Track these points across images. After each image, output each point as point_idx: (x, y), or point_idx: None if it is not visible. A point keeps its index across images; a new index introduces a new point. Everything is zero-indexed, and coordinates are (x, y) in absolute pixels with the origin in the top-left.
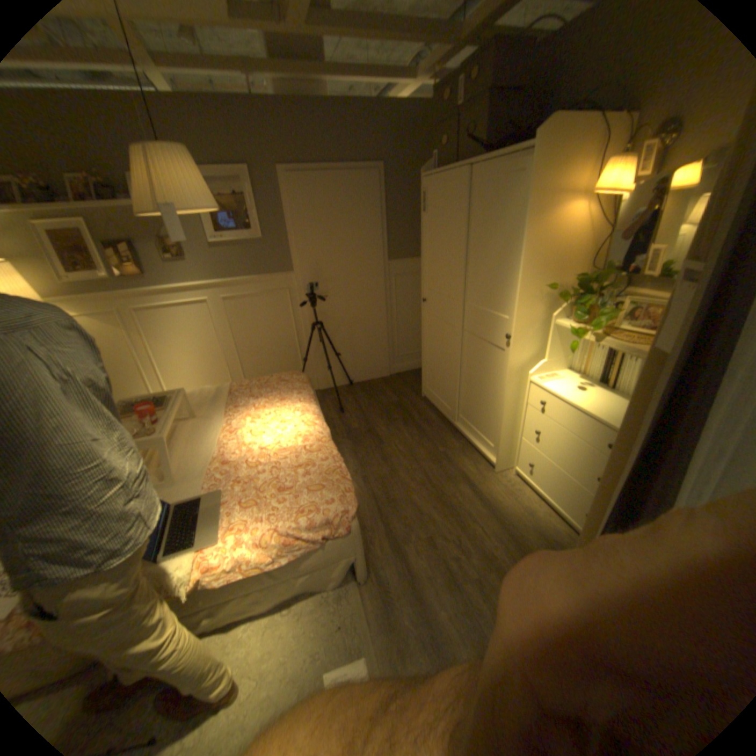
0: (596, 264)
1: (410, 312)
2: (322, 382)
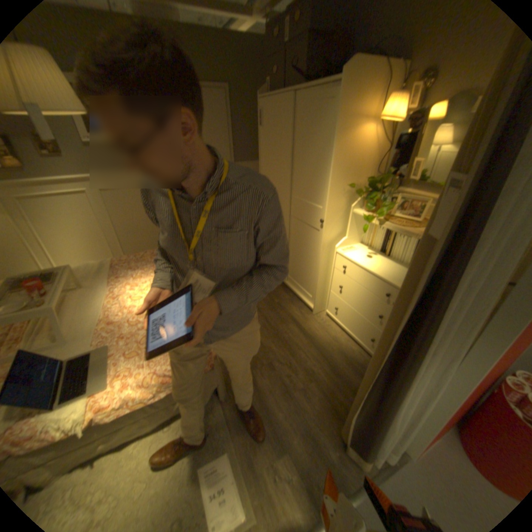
0: (378, 170)
1: None
2: None
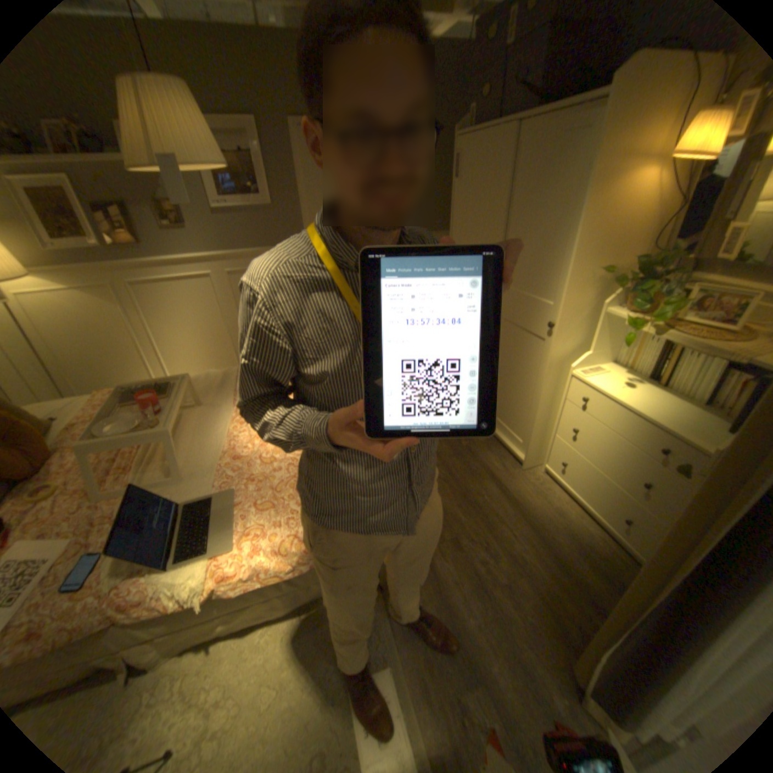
0: (654, 245)
1: None
2: None
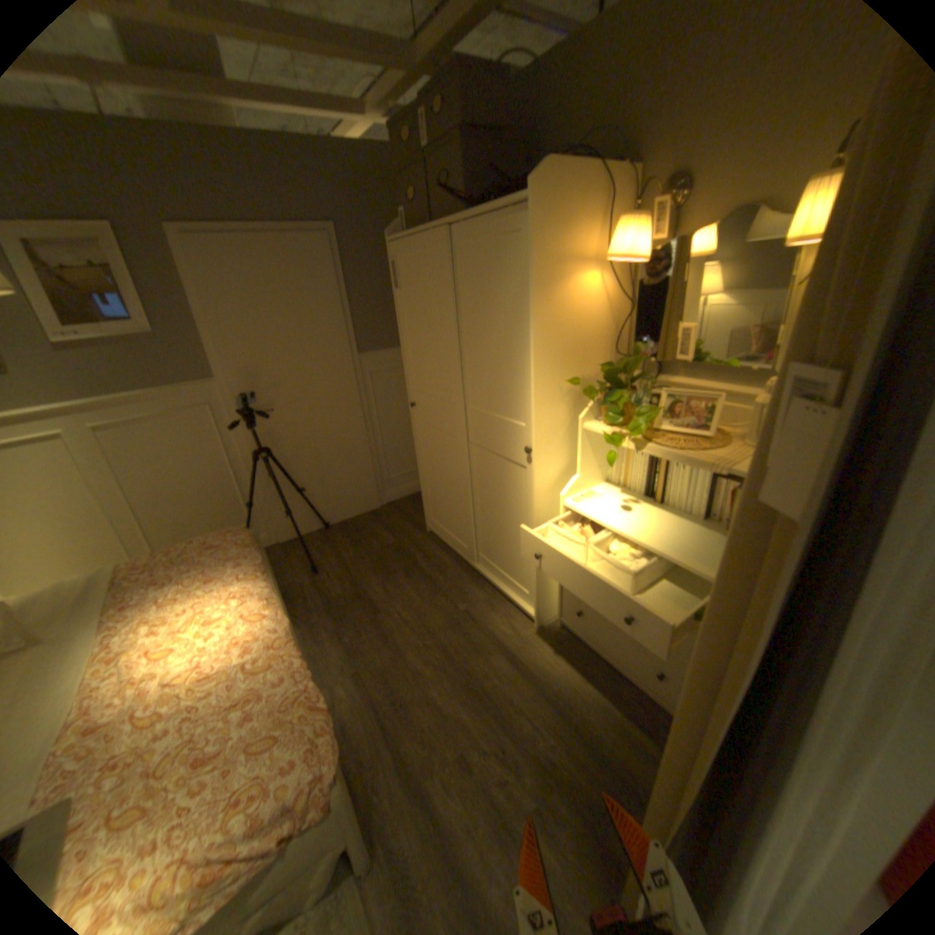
0: (617, 350)
1: (396, 420)
2: (279, 533)
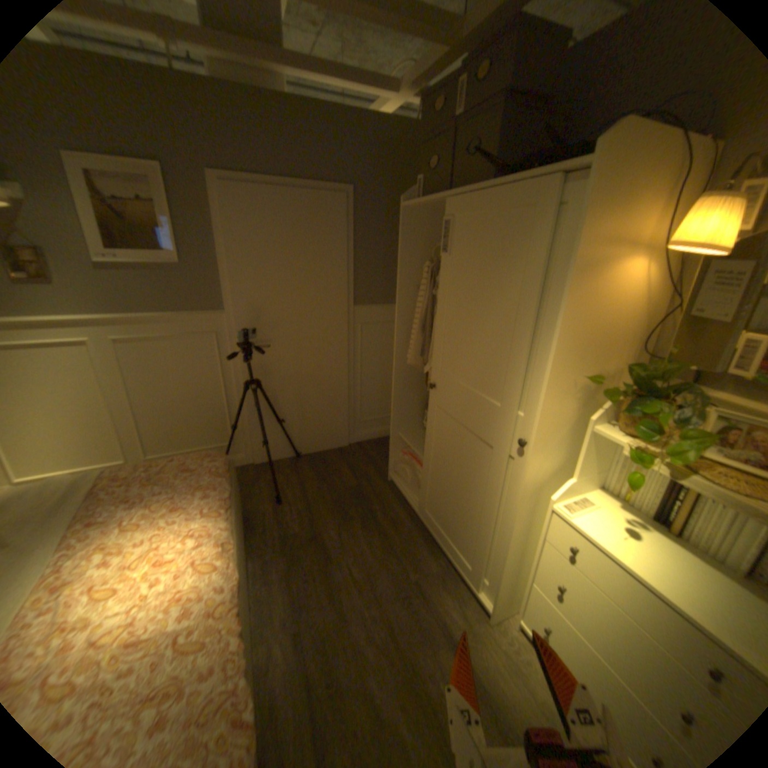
0: (642, 348)
1: (376, 369)
2: (255, 454)
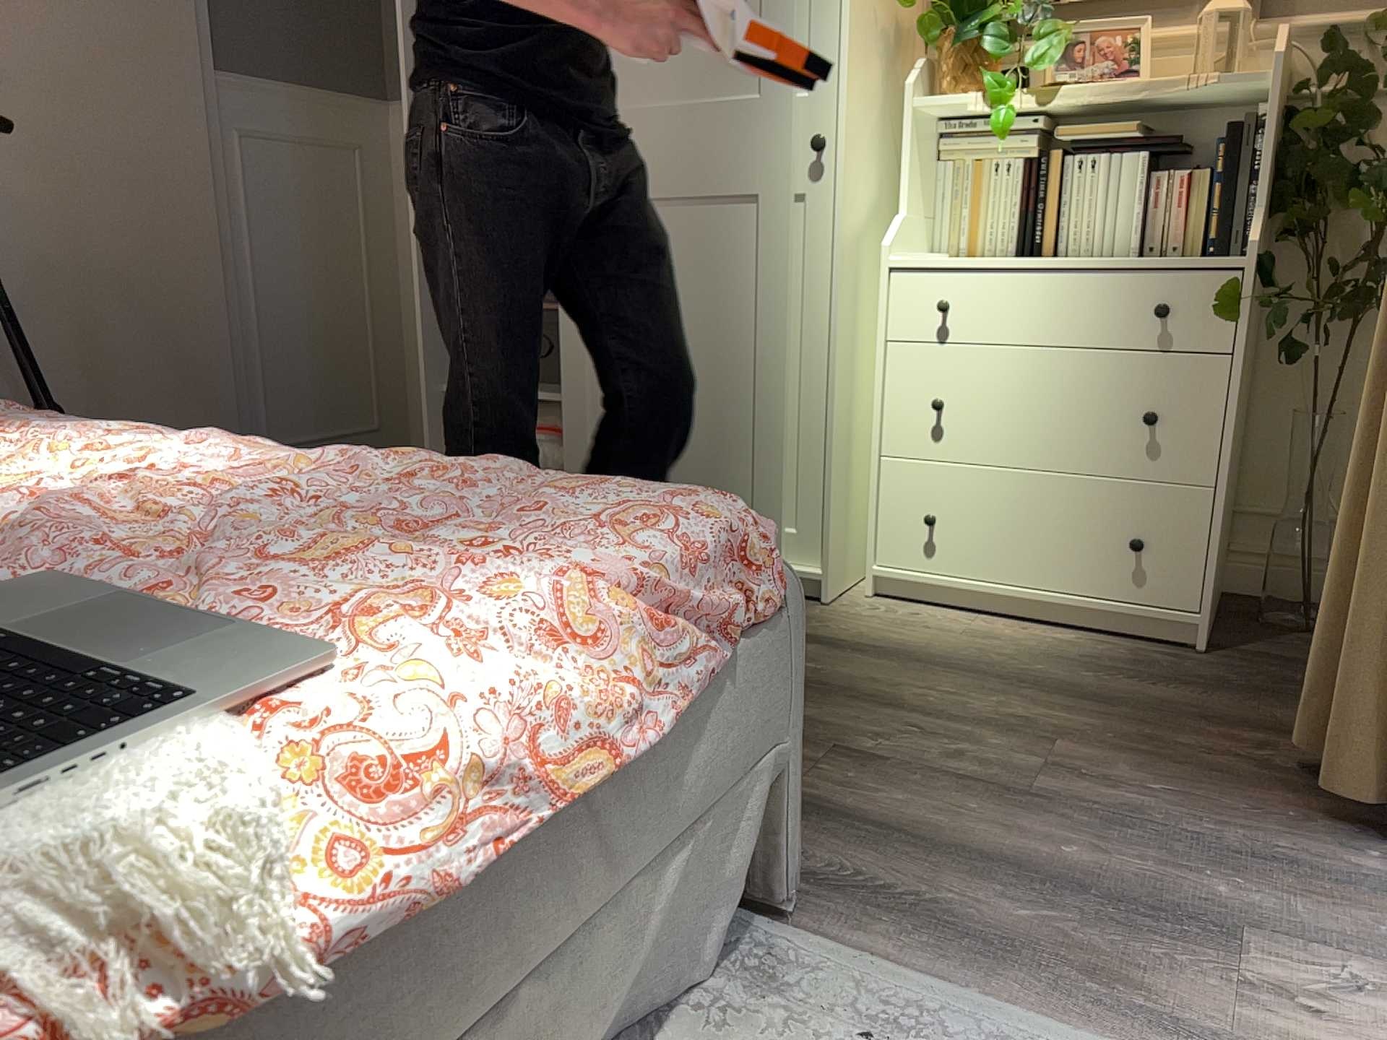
0: None
1: (296, 279)
2: None
